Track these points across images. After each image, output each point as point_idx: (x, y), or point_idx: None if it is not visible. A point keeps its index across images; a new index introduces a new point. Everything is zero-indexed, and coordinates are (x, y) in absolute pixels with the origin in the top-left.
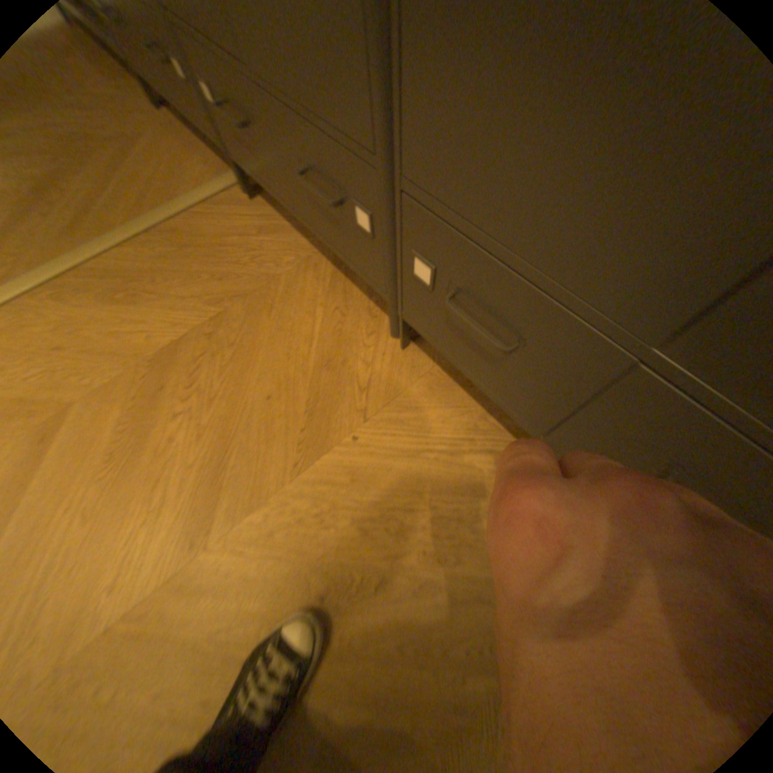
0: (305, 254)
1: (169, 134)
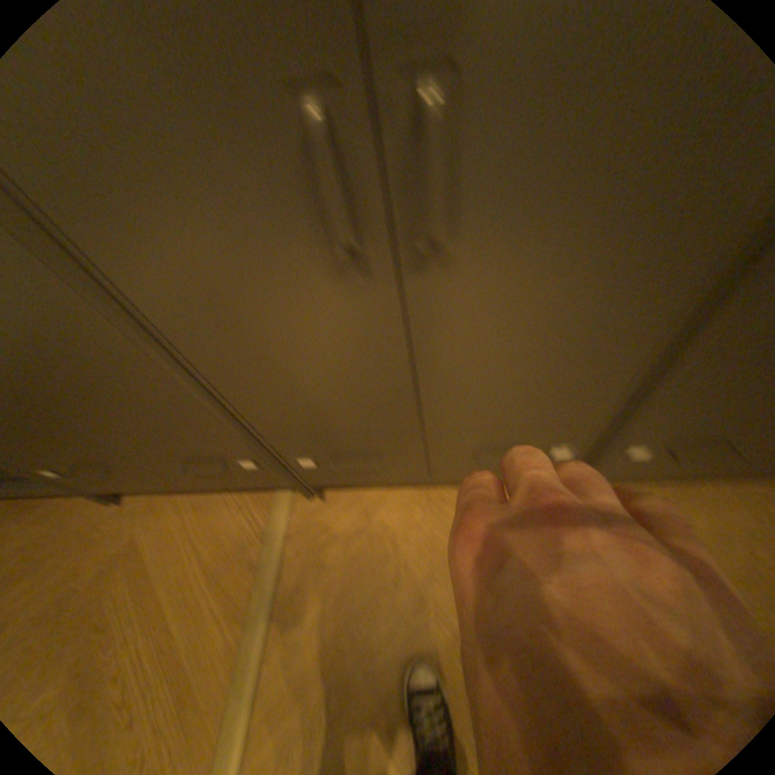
0: (422, 497)
1: (170, 511)
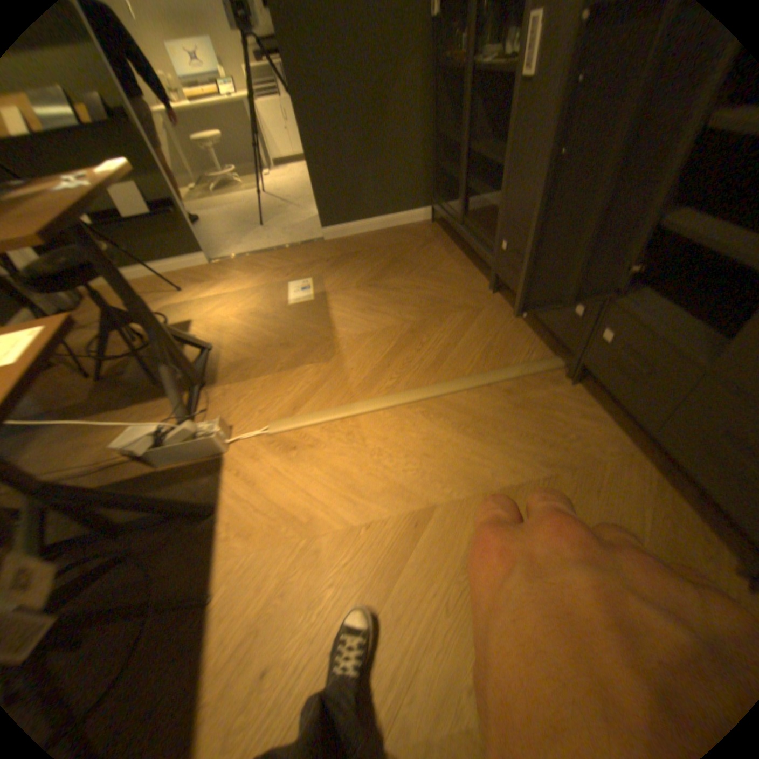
0: (629, 447)
1: (504, 312)
